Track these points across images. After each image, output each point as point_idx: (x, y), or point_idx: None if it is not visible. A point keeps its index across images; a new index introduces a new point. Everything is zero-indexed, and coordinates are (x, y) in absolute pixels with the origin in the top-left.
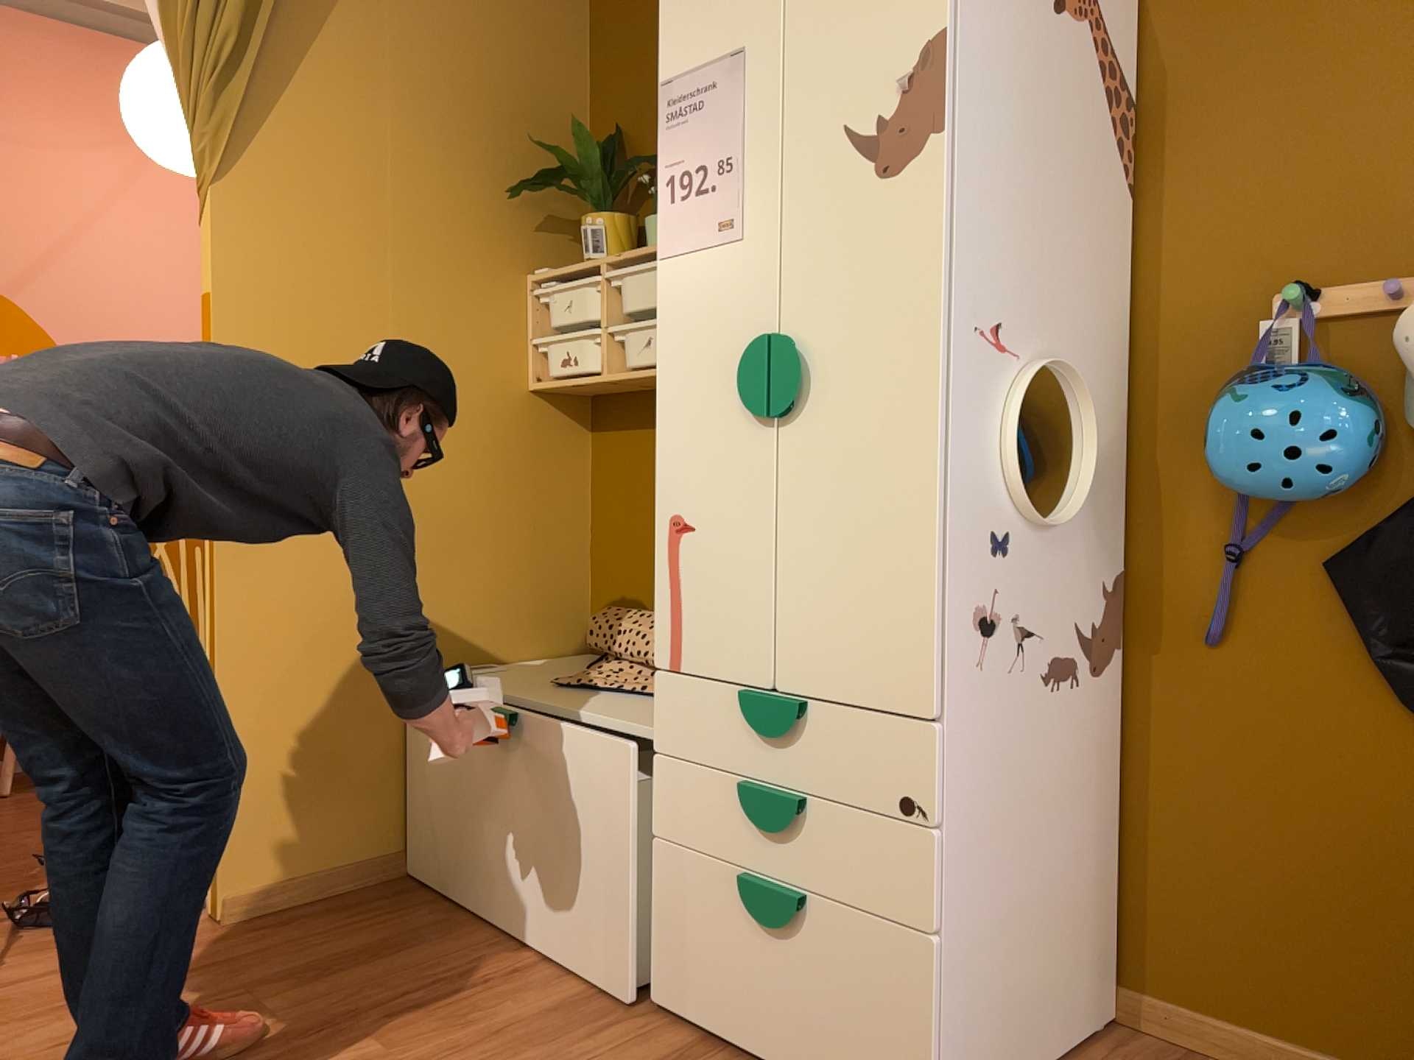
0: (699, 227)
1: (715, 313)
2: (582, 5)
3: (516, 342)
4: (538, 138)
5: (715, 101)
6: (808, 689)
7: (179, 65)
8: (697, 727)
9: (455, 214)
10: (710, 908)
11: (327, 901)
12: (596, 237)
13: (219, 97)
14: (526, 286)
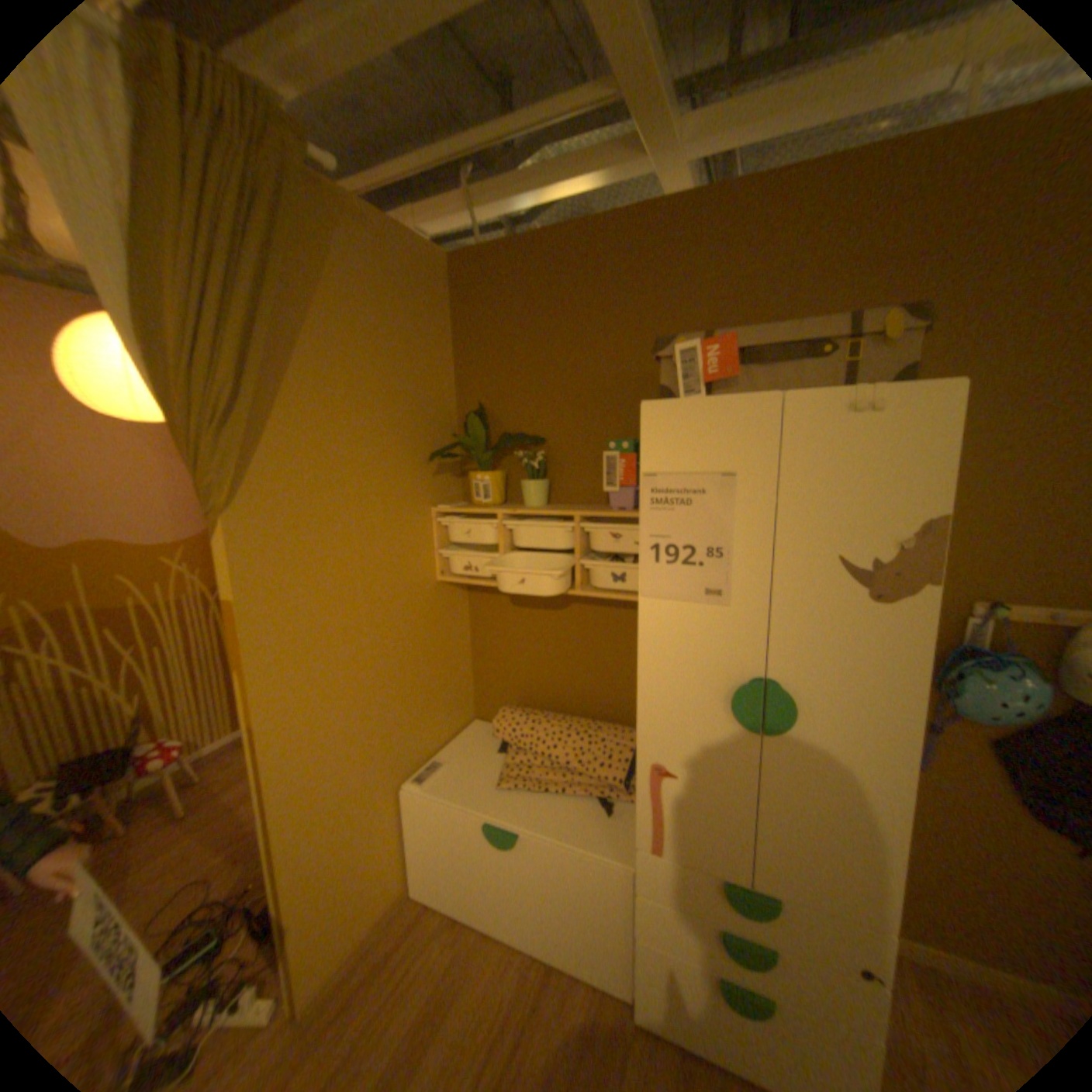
0: (684, 586)
1: (700, 648)
2: (445, 311)
3: (428, 553)
4: (429, 411)
5: (705, 503)
6: (784, 896)
7: (162, 402)
8: (677, 891)
9: (389, 480)
10: (689, 988)
11: (366, 960)
12: (485, 489)
13: (213, 436)
14: (431, 515)
